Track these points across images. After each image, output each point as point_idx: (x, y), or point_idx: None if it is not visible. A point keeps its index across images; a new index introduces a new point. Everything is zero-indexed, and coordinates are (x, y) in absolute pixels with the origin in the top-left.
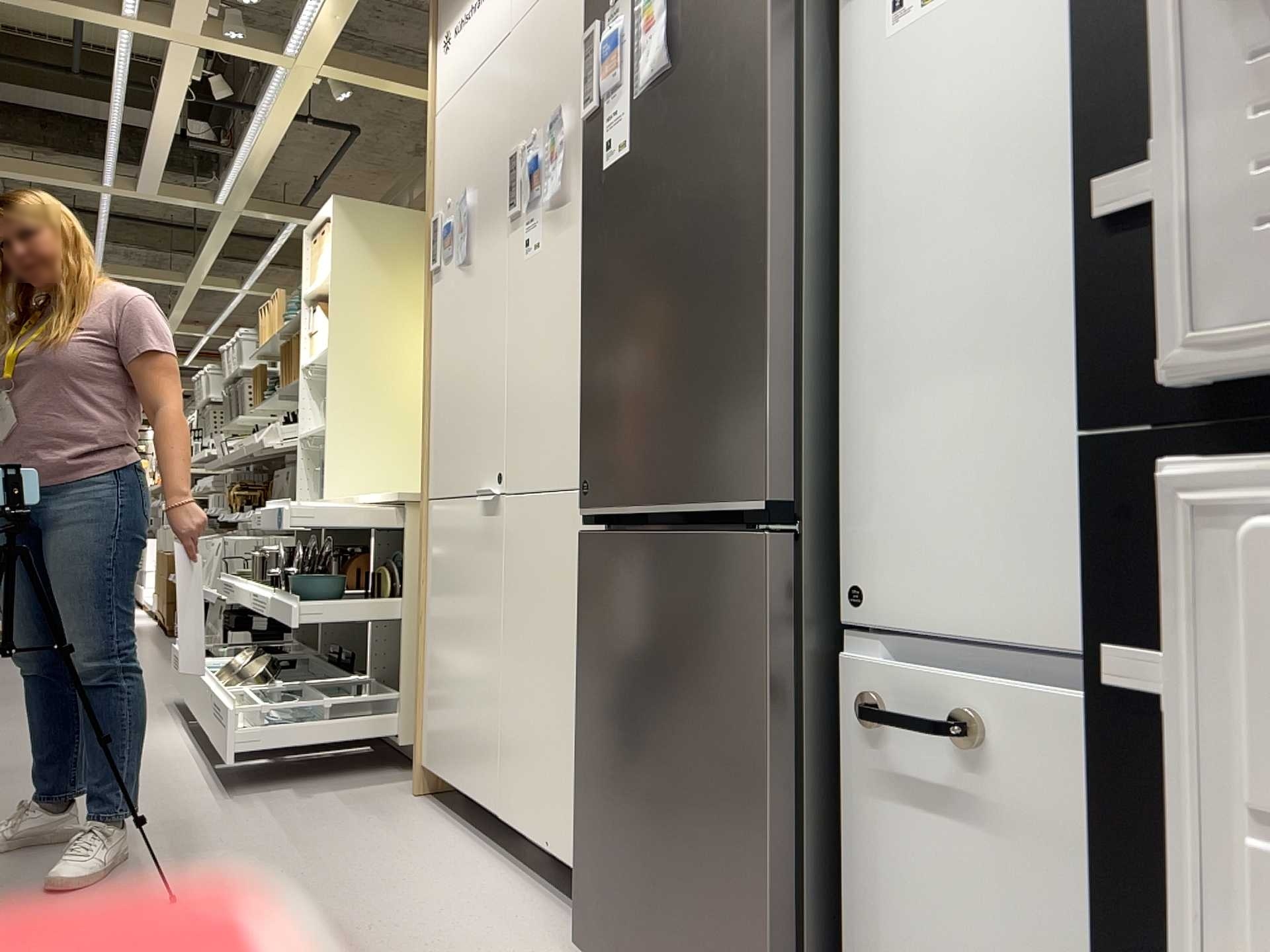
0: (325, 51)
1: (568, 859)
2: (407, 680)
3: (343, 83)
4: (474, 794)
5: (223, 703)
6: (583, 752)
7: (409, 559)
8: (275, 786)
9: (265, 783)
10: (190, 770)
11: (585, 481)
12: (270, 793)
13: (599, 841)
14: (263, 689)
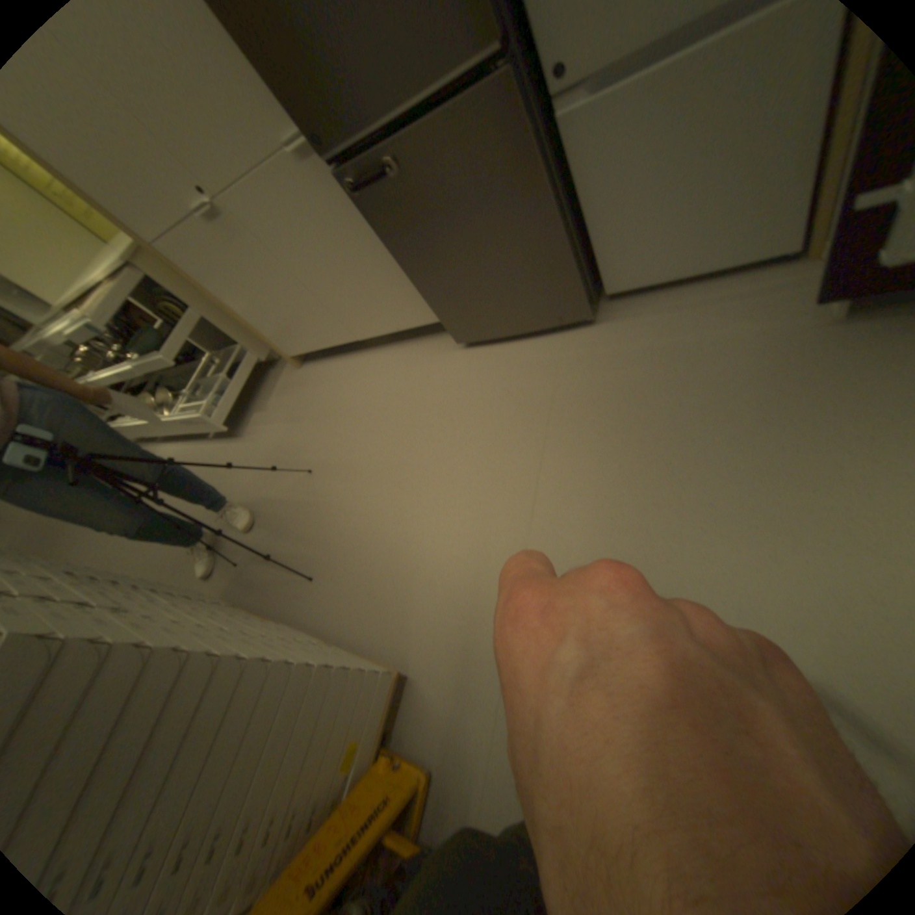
0: None
1: (412, 322)
2: (237, 336)
3: None
4: (335, 342)
5: (190, 417)
6: (414, 274)
7: (169, 286)
8: (247, 418)
9: (242, 421)
10: (205, 448)
11: (308, 130)
12: (251, 421)
13: (445, 299)
14: (186, 399)
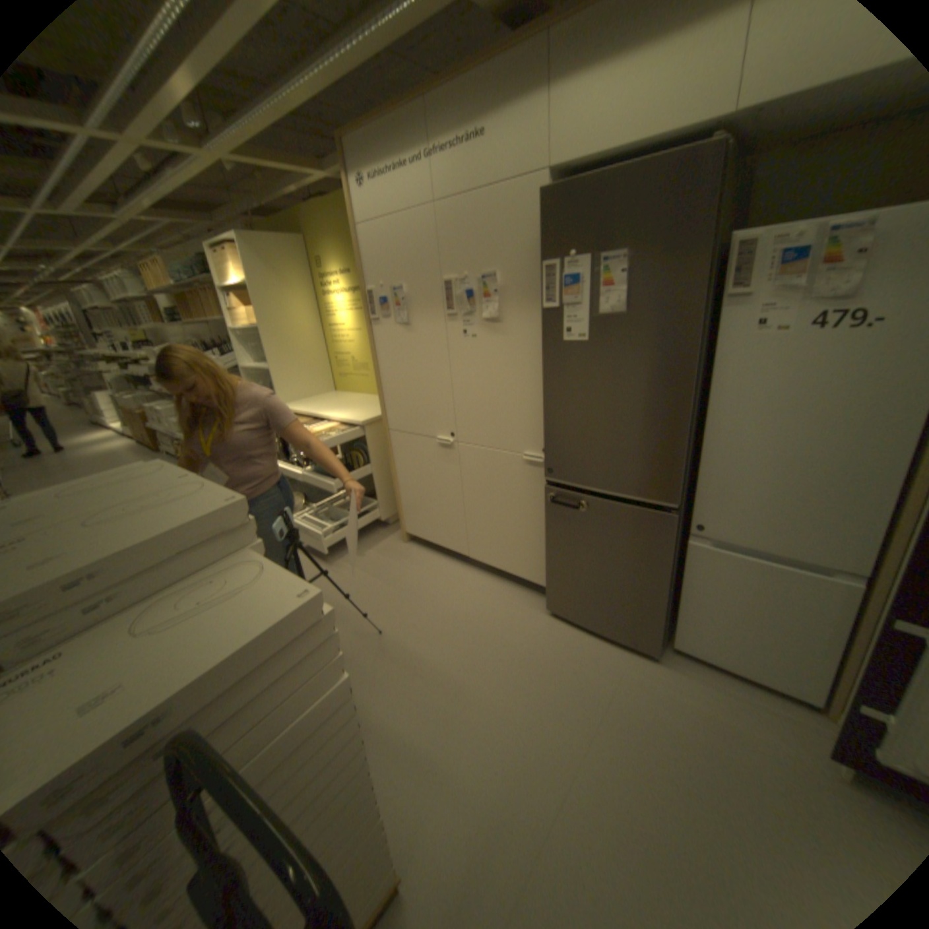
0: (233, 148)
1: (519, 574)
2: (381, 496)
3: (230, 158)
4: (450, 547)
5: (310, 529)
6: (551, 556)
7: (371, 448)
8: (342, 553)
9: (336, 552)
10: None
11: (550, 467)
12: (344, 557)
13: (559, 581)
14: (312, 512)
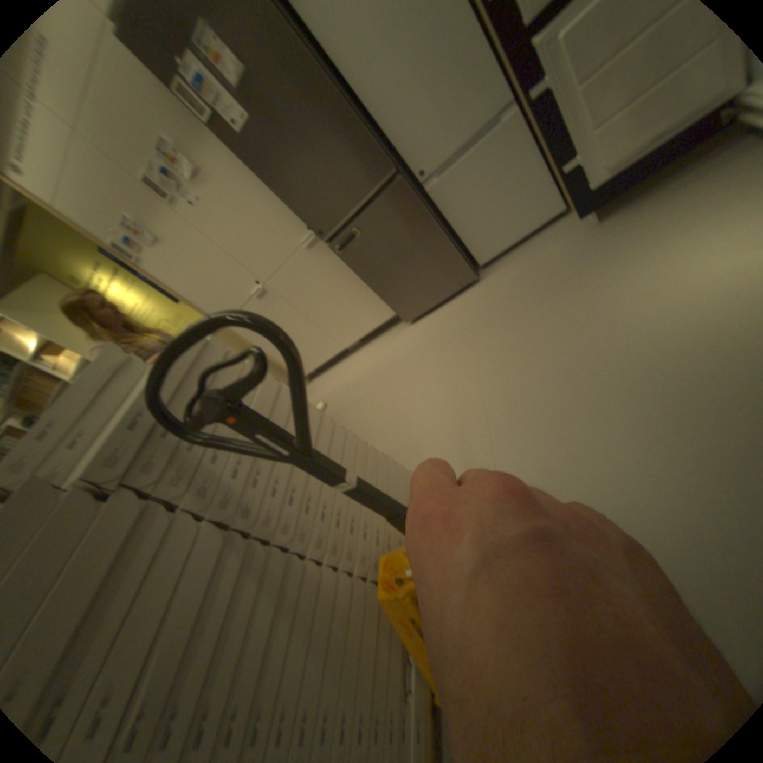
0: None
1: (376, 323)
2: None
3: None
4: (330, 354)
5: None
6: (374, 285)
7: None
8: None
9: None
10: None
11: (316, 228)
12: None
13: (393, 296)
14: None
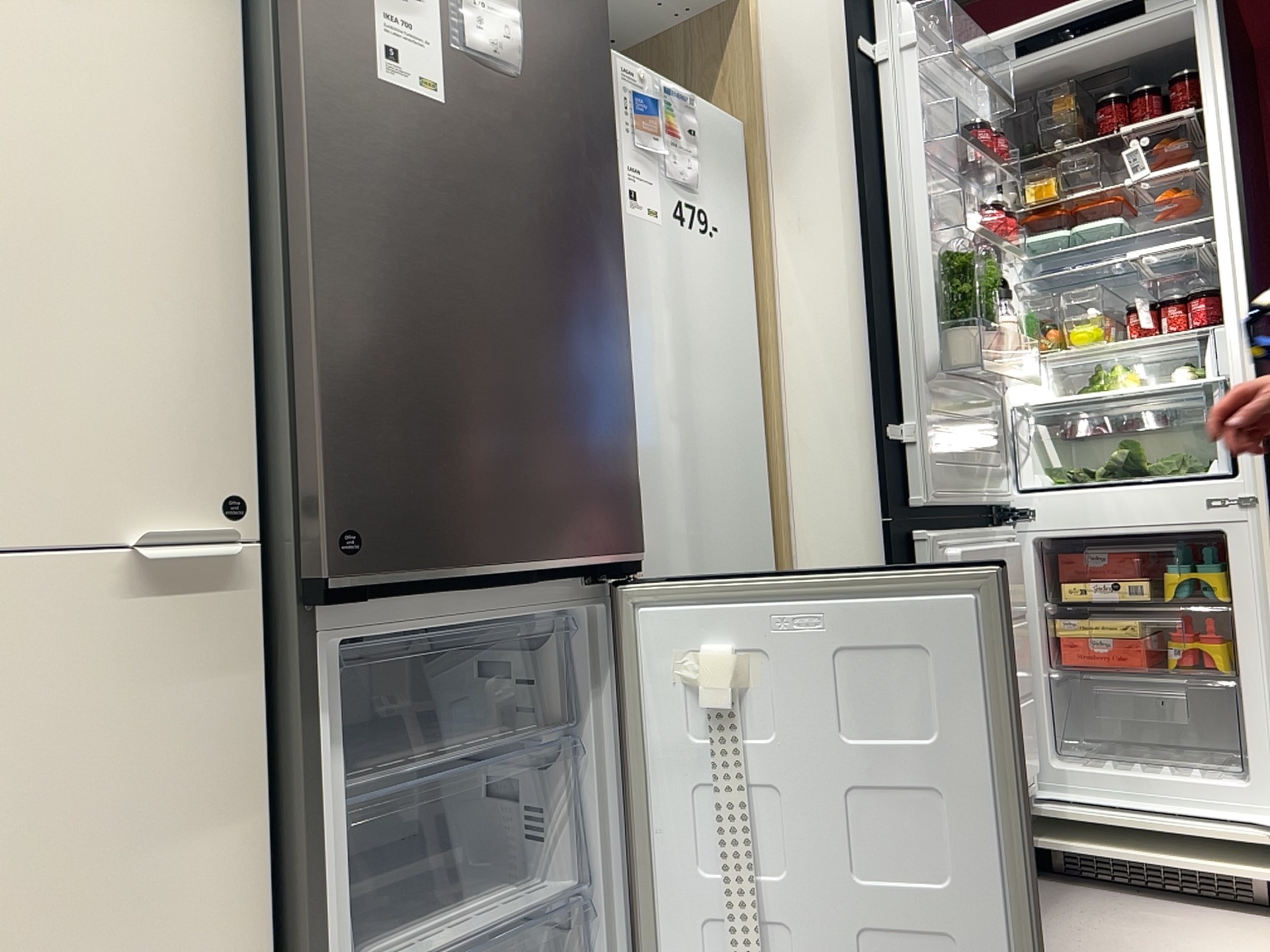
0: None
1: None
2: None
3: None
4: None
5: None
6: None
7: None
8: None
9: None
10: None
11: (342, 529)
12: None
13: None
14: None
